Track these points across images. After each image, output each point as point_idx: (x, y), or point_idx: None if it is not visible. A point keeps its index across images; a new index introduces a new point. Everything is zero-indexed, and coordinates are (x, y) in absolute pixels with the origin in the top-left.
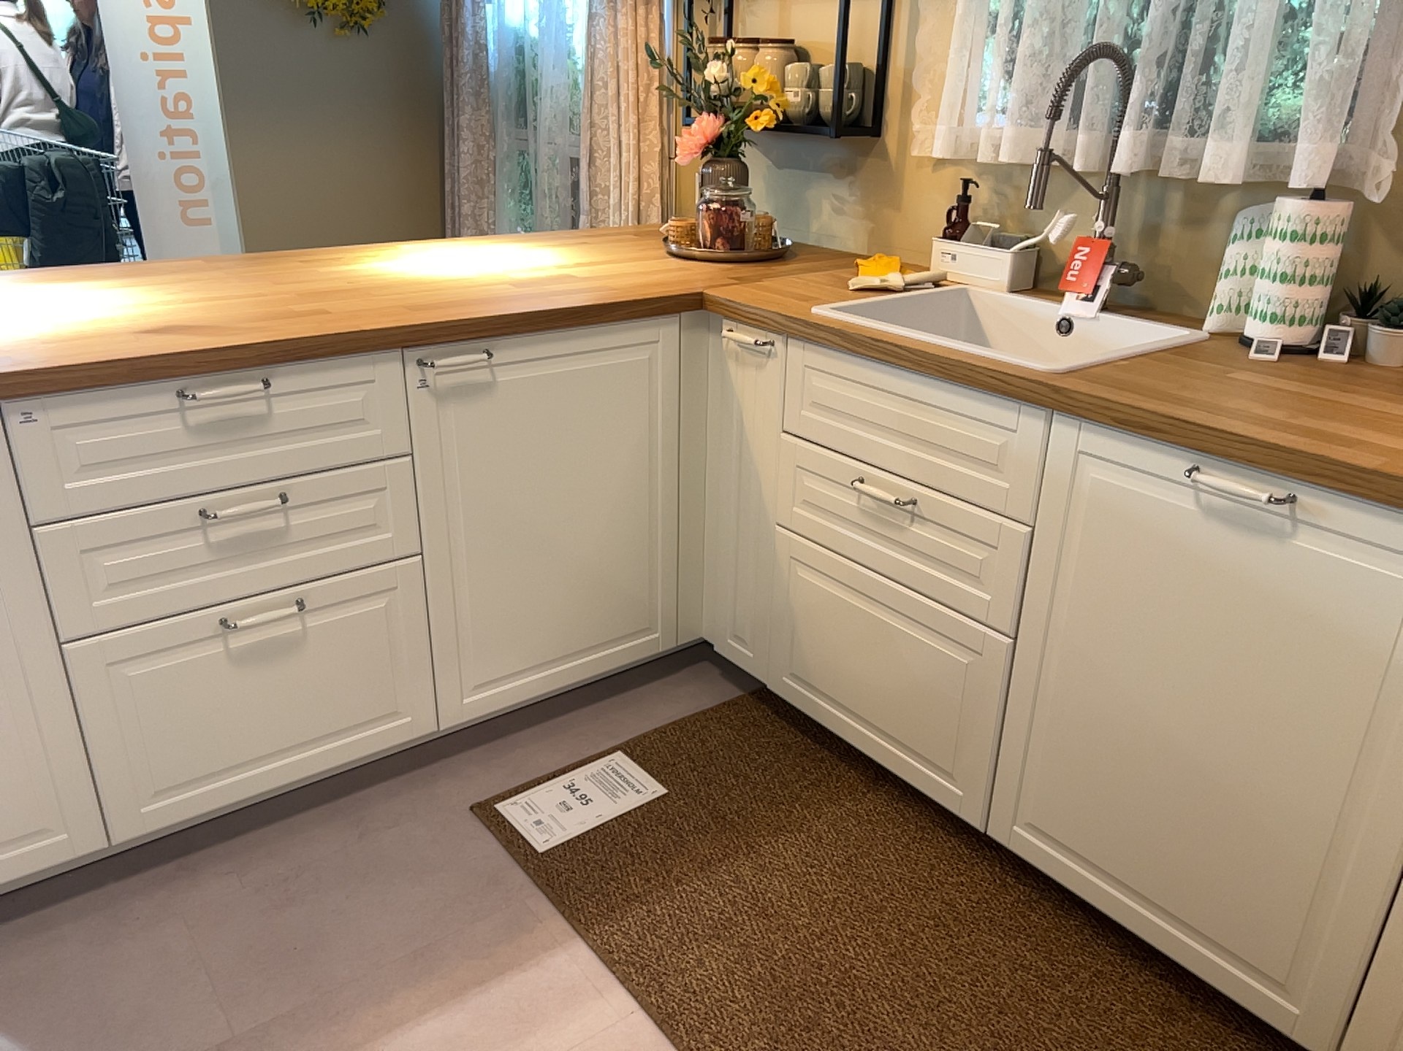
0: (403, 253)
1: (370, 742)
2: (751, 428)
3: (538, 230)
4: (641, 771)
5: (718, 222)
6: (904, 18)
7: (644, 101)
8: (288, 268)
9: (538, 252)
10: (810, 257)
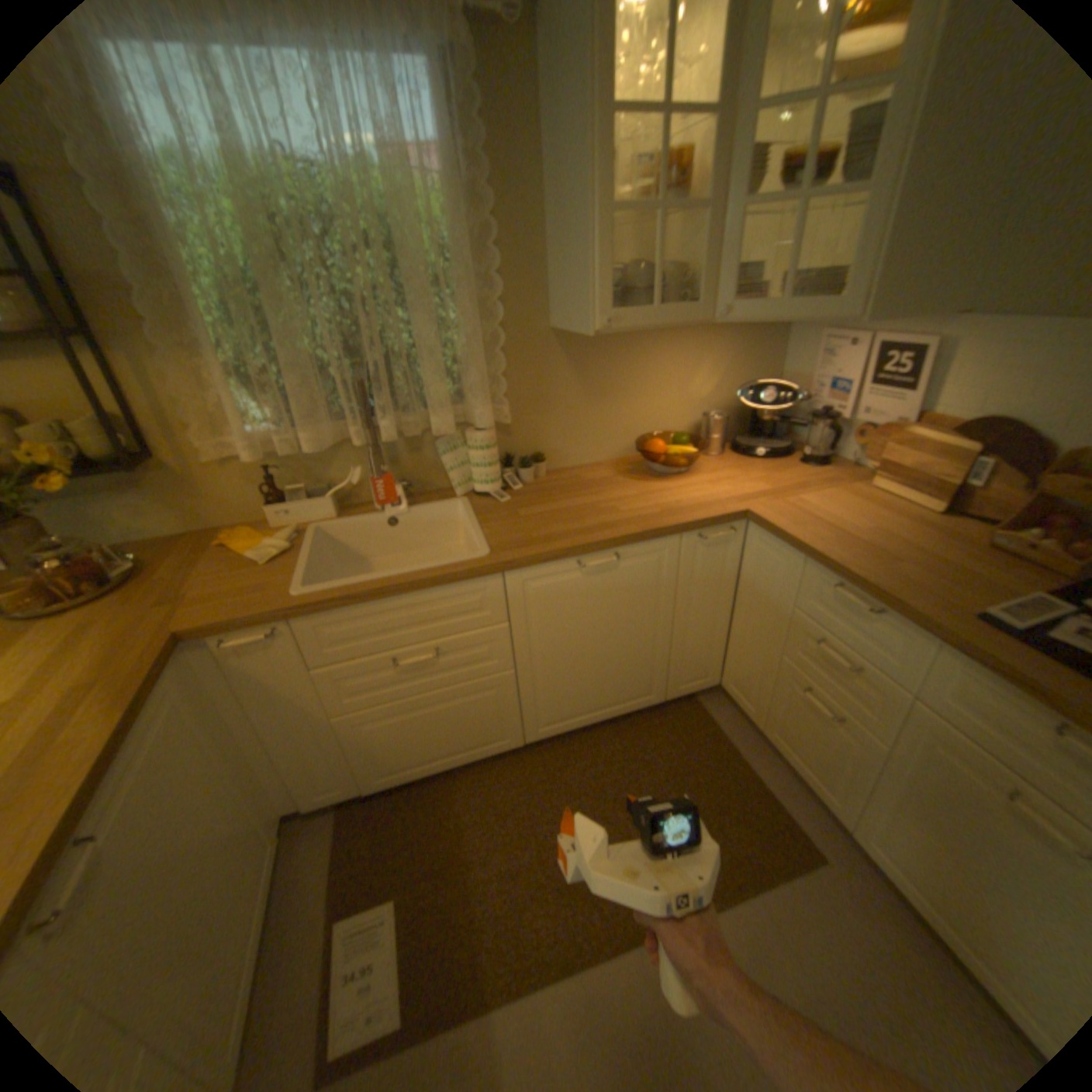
0: None
1: None
2: (277, 684)
3: None
4: (361, 913)
5: (74, 571)
6: (130, 368)
7: None
8: None
9: None
10: (151, 553)
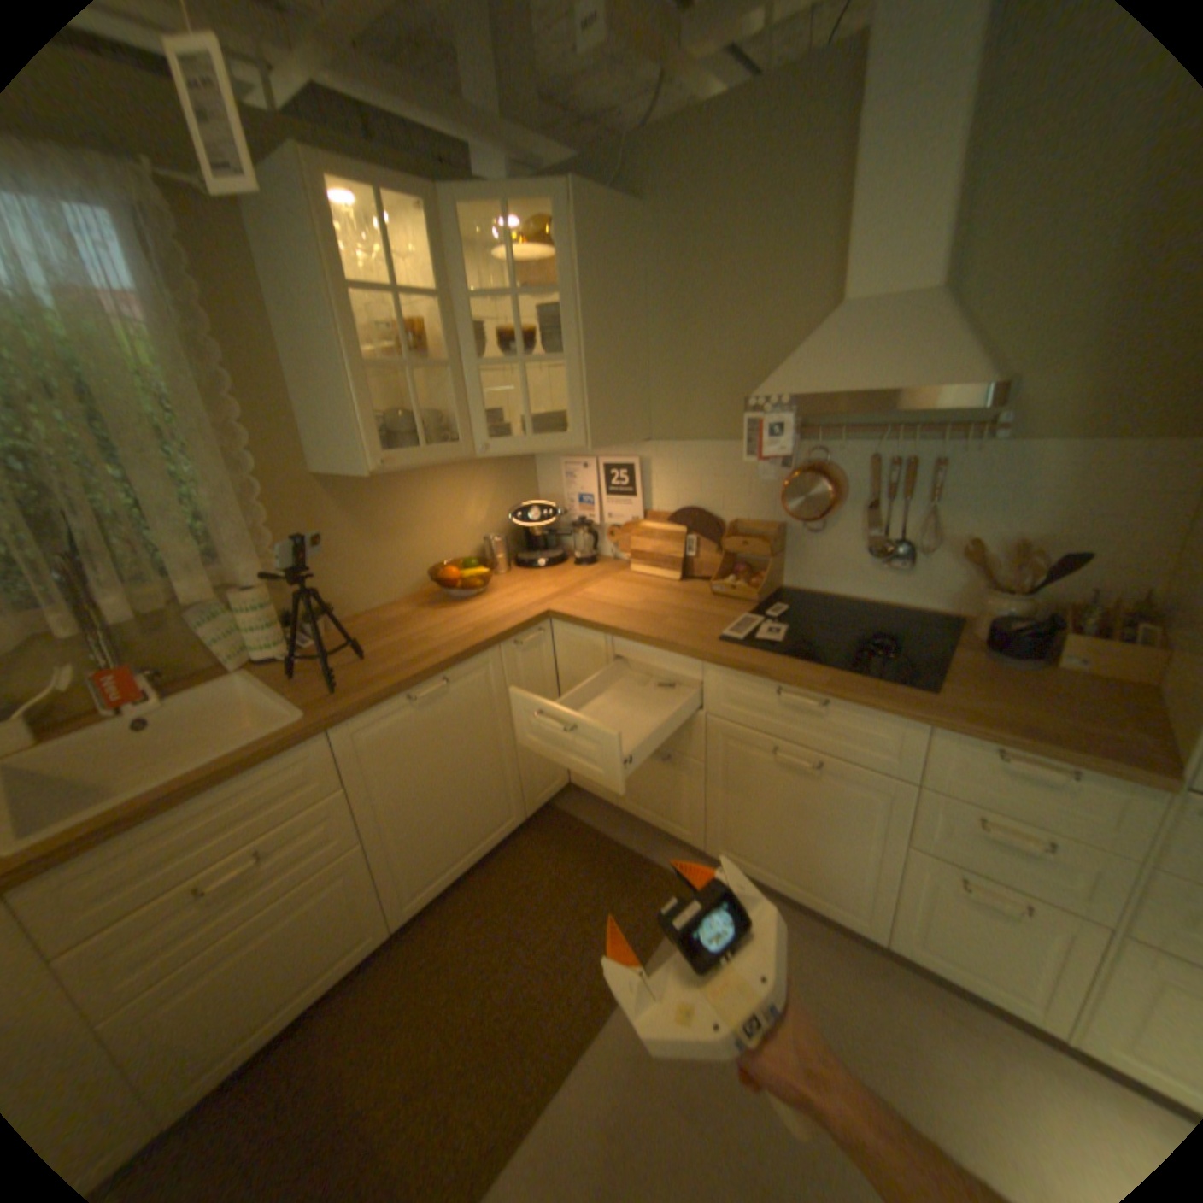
0: None
1: None
2: None
3: None
4: None
5: None
6: None
7: None
8: None
9: None
10: None
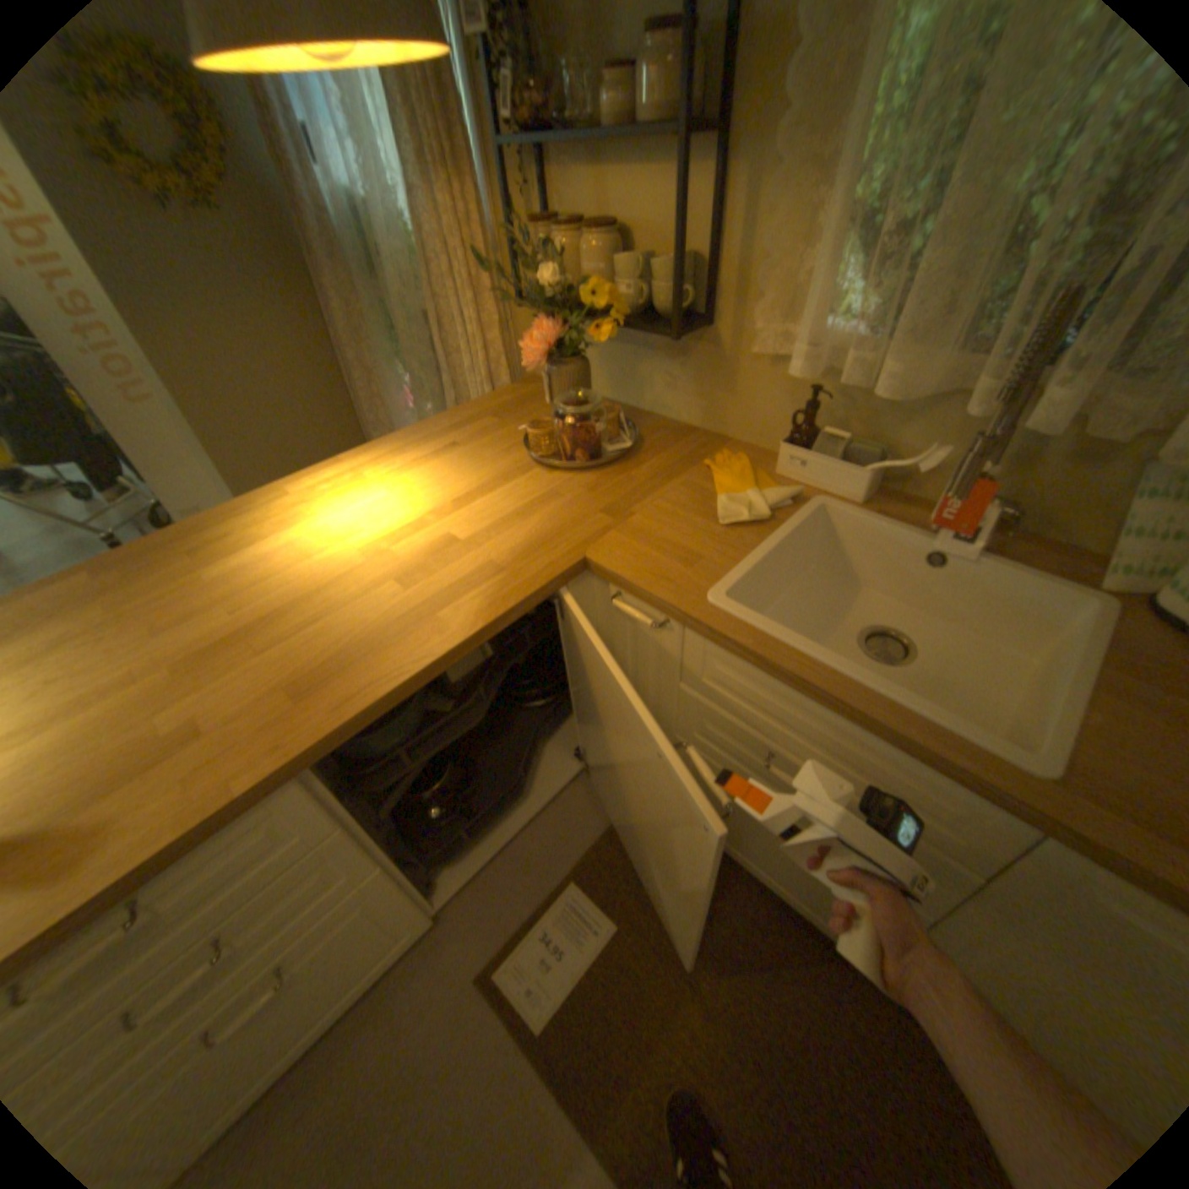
0: (287, 506)
1: (381, 969)
2: (647, 666)
3: (409, 375)
4: (592, 904)
5: (575, 435)
6: (743, 191)
7: (475, 271)
8: (169, 575)
9: (414, 476)
10: (655, 438)
